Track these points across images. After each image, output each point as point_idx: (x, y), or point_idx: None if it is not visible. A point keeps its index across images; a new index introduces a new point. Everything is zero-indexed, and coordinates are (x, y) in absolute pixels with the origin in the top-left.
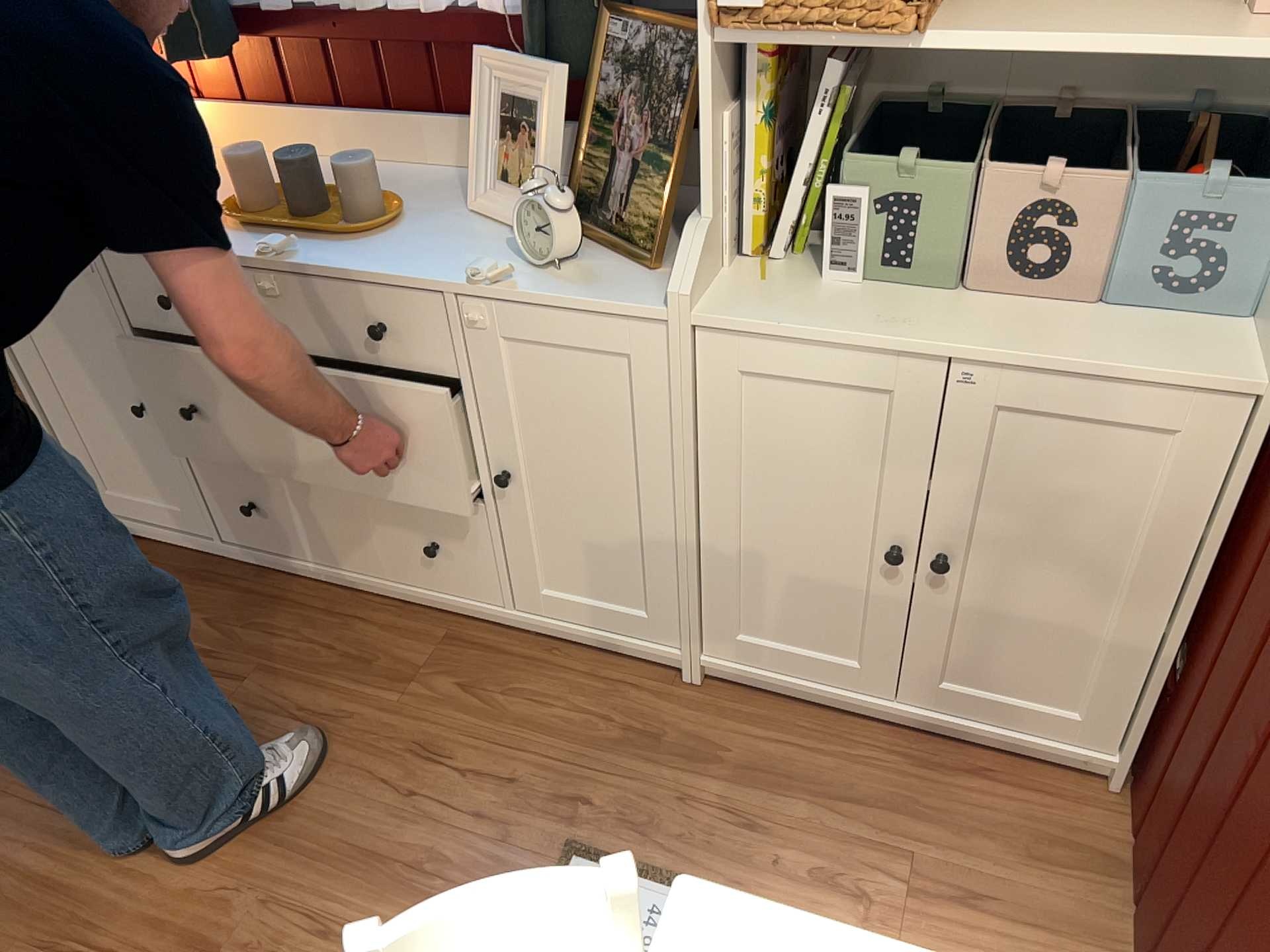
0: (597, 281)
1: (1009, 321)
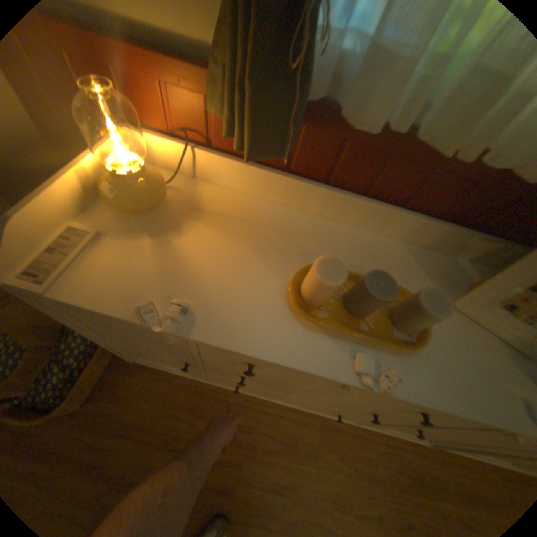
0: None
1: None
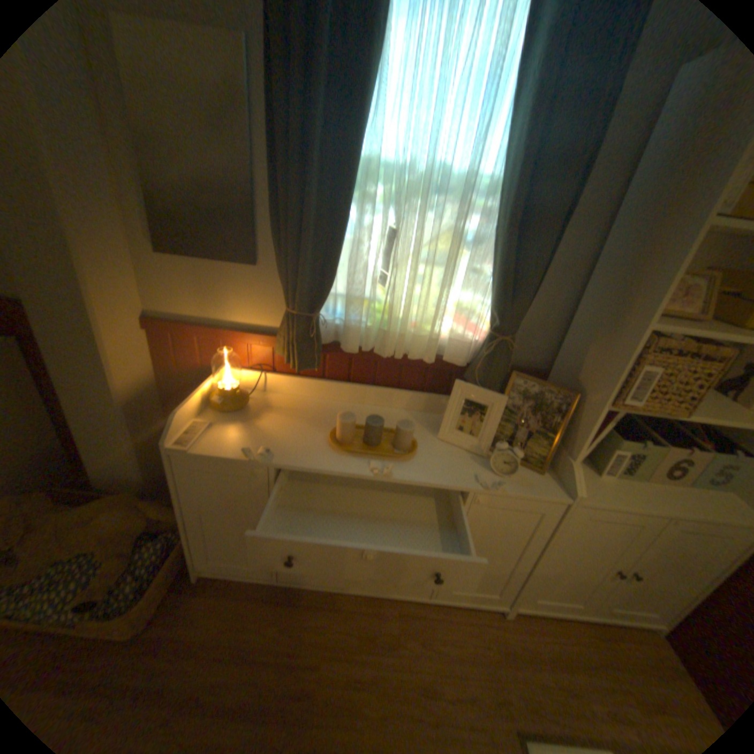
0: (530, 486)
1: (676, 500)
